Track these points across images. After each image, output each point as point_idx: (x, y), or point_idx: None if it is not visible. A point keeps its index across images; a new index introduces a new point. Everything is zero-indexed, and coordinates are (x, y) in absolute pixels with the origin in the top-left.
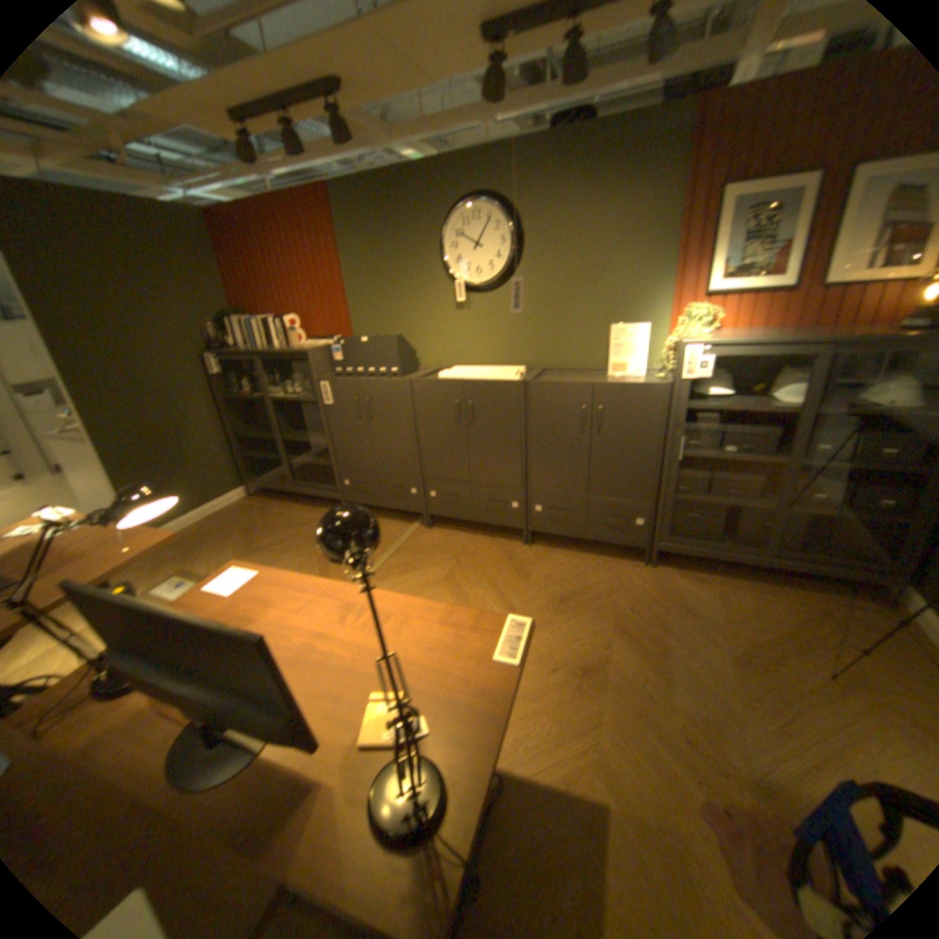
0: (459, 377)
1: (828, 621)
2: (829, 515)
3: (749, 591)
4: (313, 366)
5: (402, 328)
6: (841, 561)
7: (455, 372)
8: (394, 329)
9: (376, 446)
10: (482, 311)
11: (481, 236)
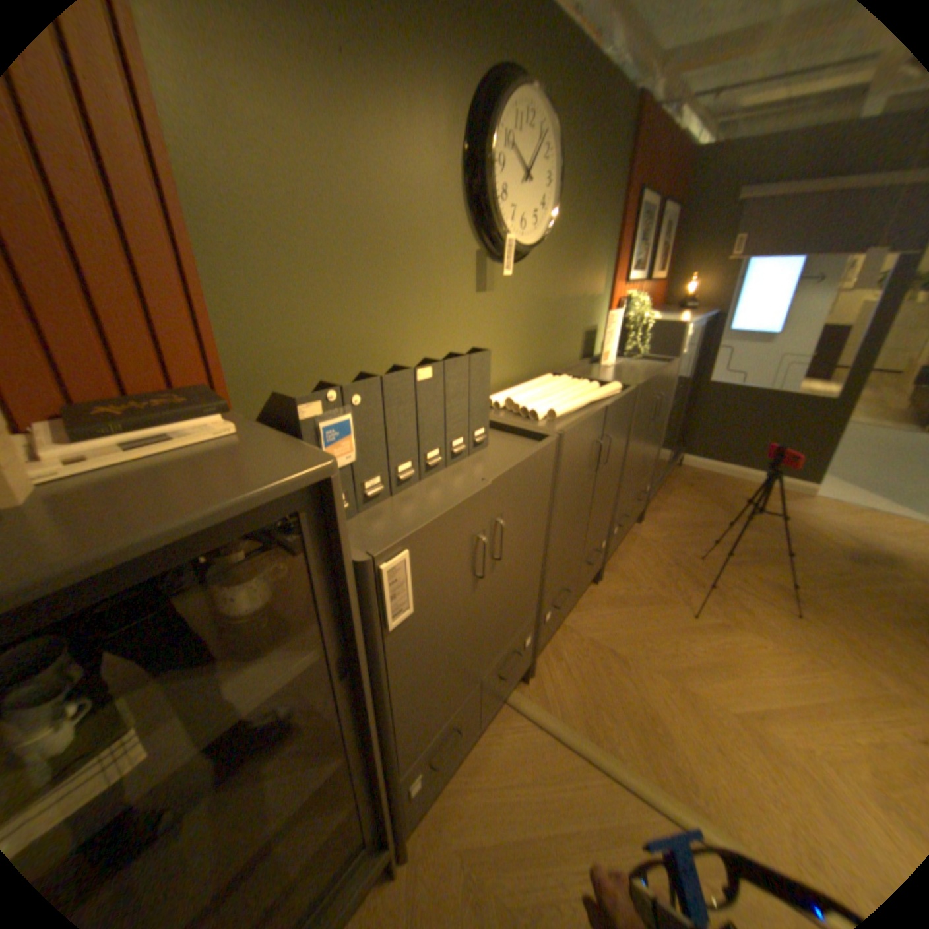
0: (577, 406)
1: (695, 486)
2: (678, 427)
3: (668, 497)
4: (346, 528)
5: (383, 337)
6: (675, 452)
7: (544, 402)
8: (364, 342)
9: (491, 623)
10: (506, 295)
11: (532, 159)
